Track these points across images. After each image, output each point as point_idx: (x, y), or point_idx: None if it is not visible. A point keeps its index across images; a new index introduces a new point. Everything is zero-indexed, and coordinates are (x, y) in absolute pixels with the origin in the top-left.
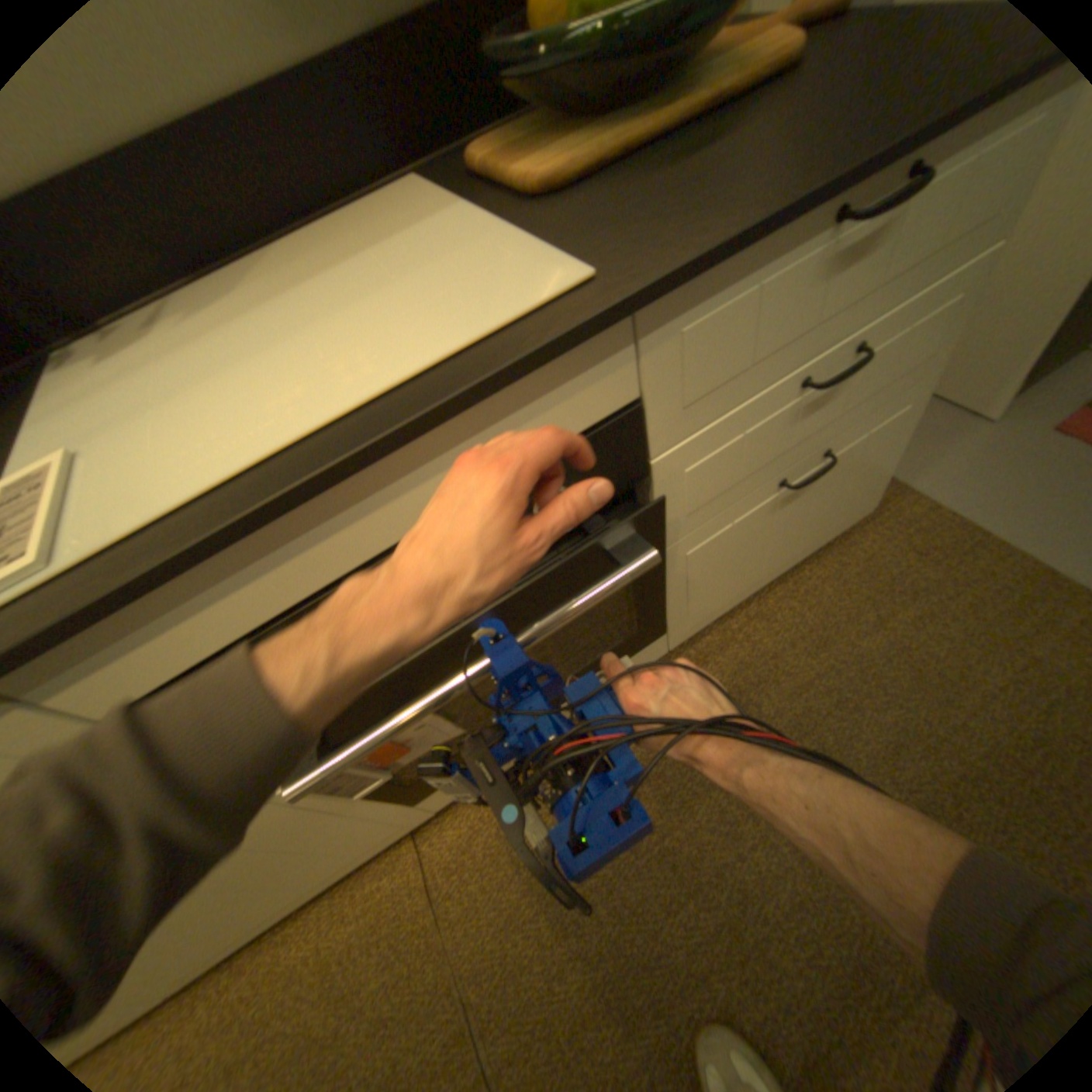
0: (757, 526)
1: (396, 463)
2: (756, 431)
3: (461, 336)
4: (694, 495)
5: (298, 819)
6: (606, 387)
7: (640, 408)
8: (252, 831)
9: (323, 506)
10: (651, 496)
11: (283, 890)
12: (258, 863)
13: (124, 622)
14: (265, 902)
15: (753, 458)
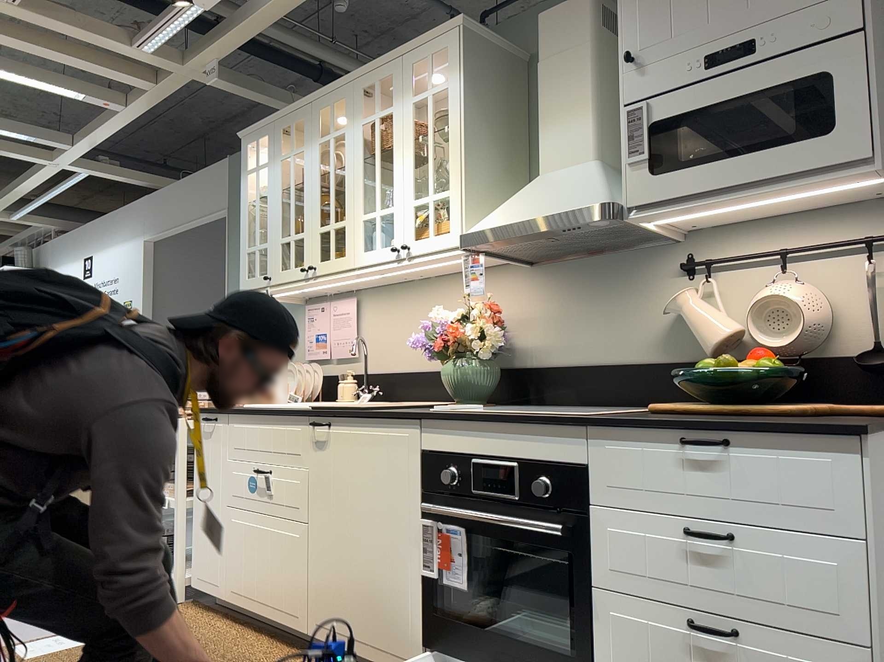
0: (677, 661)
1: (510, 431)
2: (658, 544)
3: (550, 414)
4: (617, 559)
5: (405, 569)
6: (576, 452)
7: (590, 473)
8: (397, 551)
9: (490, 430)
10: (592, 534)
11: (369, 621)
12: (382, 579)
13: (444, 428)
14: (362, 619)
15: (658, 567)
